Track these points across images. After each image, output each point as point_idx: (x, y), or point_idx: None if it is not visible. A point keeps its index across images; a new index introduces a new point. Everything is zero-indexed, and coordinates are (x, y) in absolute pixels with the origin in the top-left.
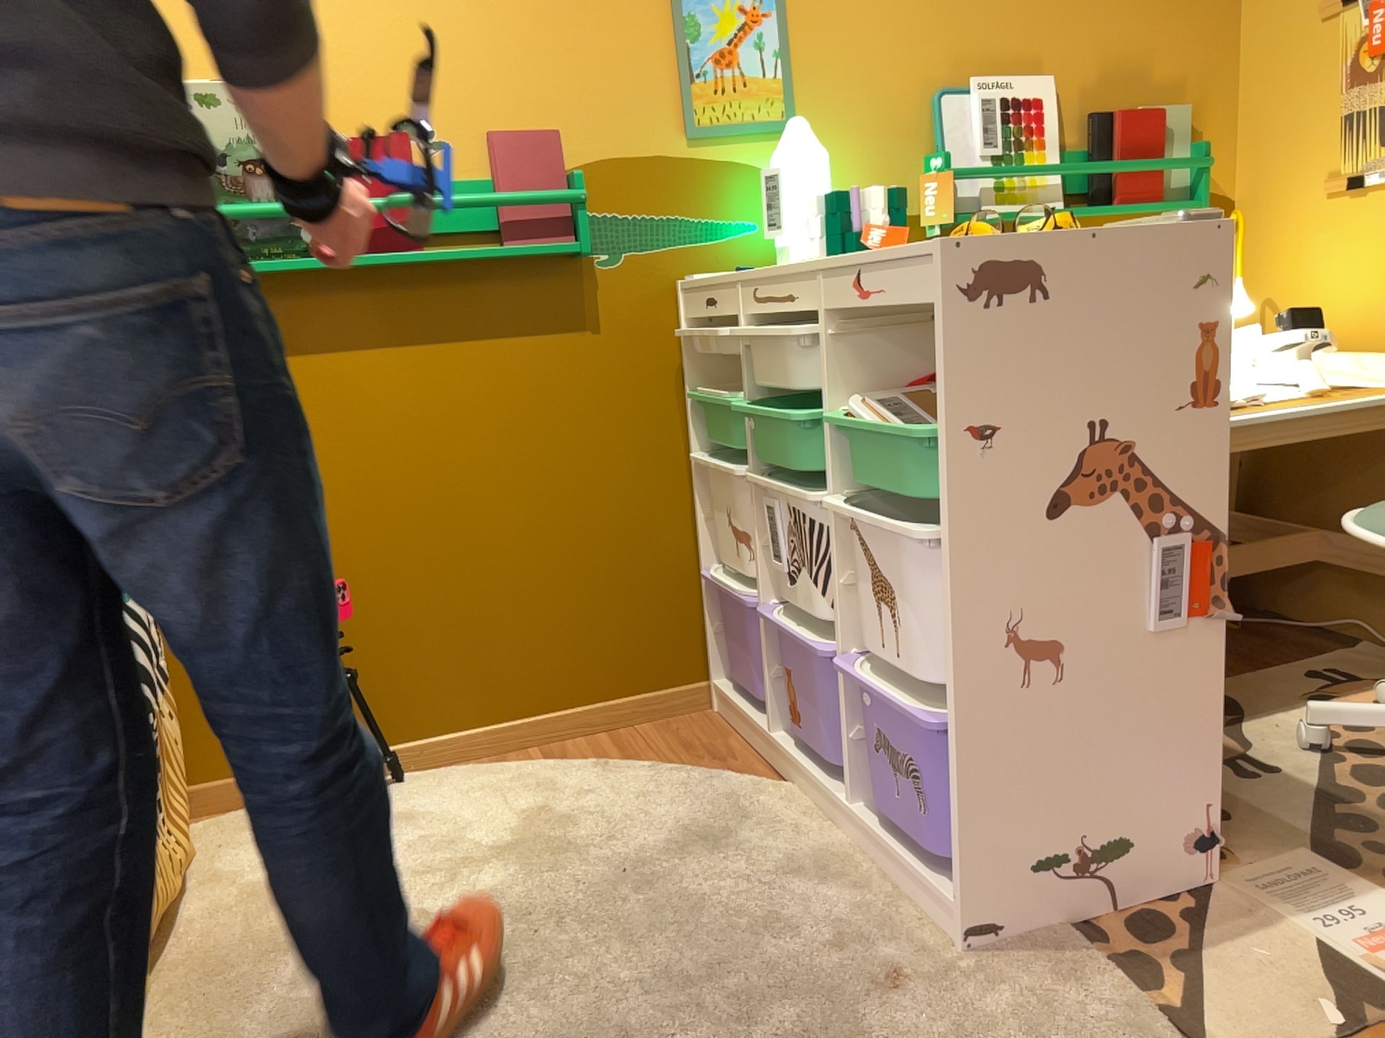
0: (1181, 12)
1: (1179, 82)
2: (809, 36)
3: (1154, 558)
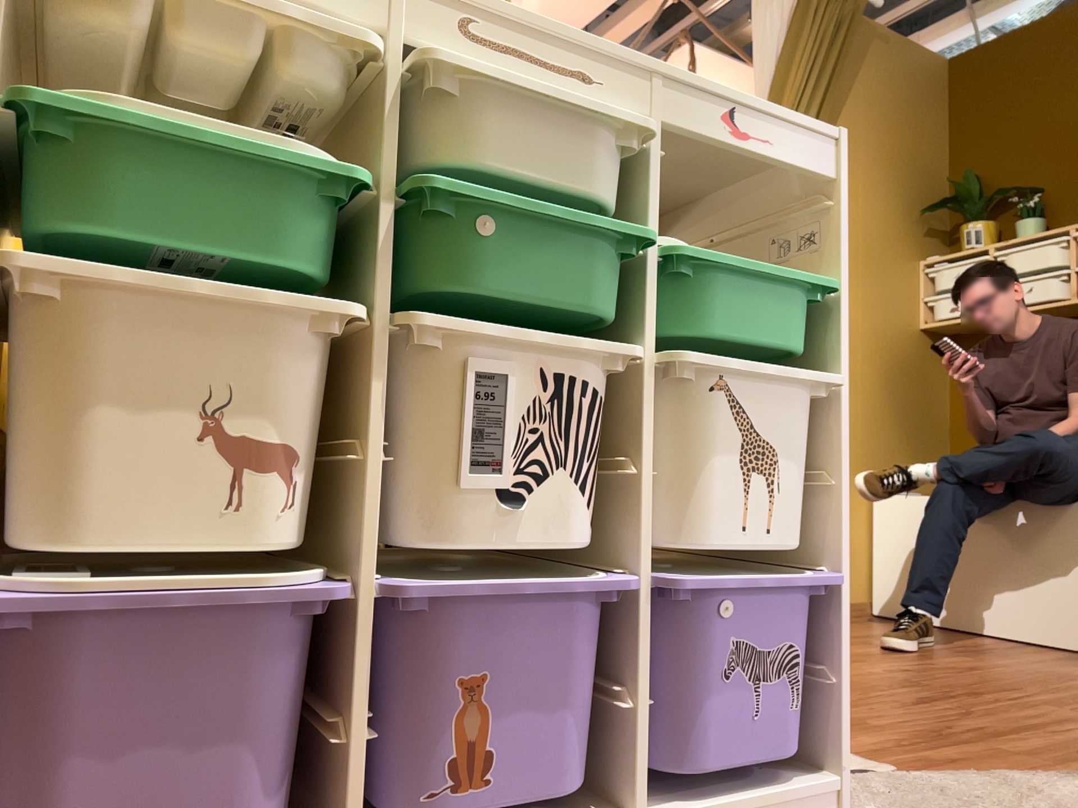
0: None
1: None
2: None
3: None
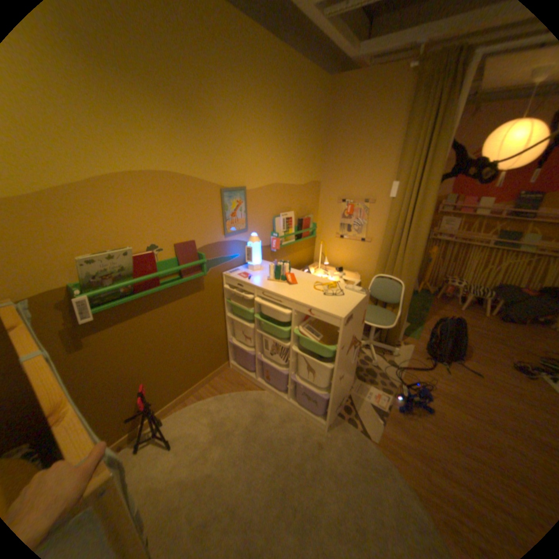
0: (312, 194)
1: (310, 209)
2: (250, 206)
3: (356, 352)
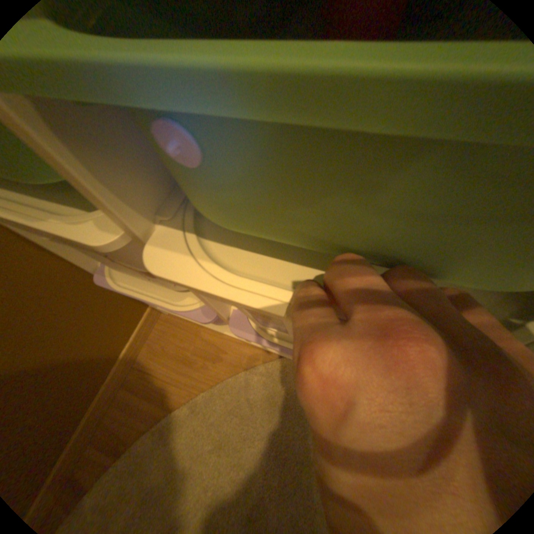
0: None
1: None
2: None
3: None
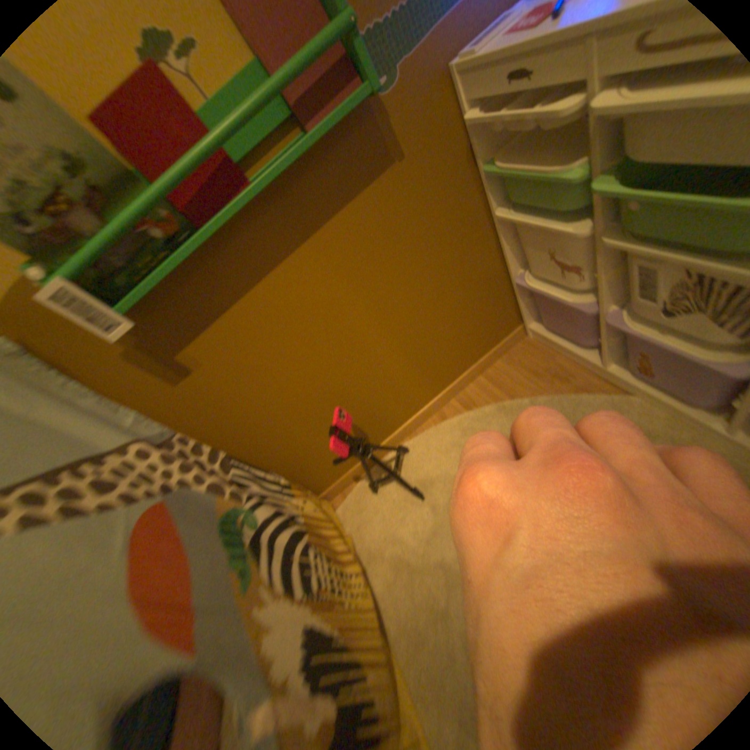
0: None
1: None
2: None
3: None
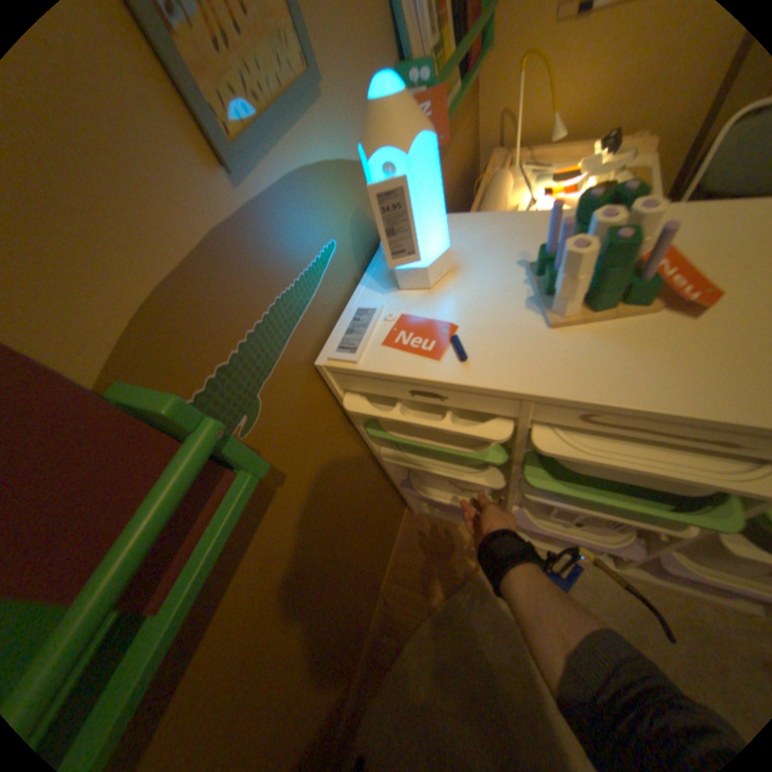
0: None
1: None
2: None
3: None
